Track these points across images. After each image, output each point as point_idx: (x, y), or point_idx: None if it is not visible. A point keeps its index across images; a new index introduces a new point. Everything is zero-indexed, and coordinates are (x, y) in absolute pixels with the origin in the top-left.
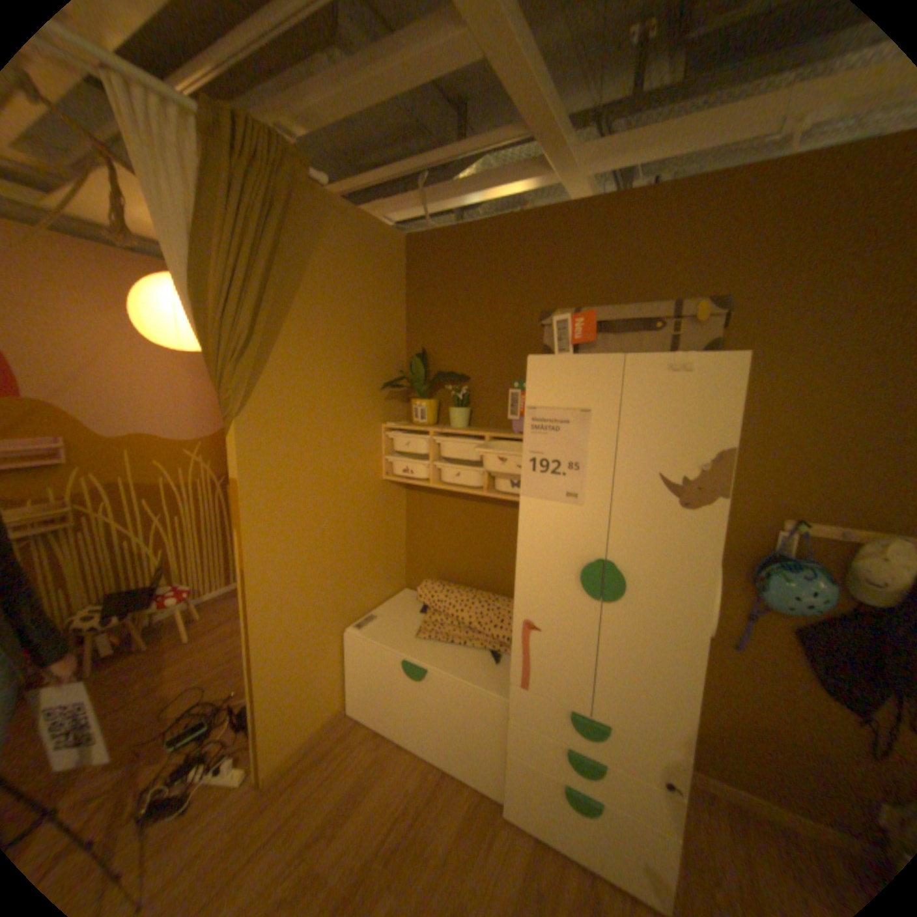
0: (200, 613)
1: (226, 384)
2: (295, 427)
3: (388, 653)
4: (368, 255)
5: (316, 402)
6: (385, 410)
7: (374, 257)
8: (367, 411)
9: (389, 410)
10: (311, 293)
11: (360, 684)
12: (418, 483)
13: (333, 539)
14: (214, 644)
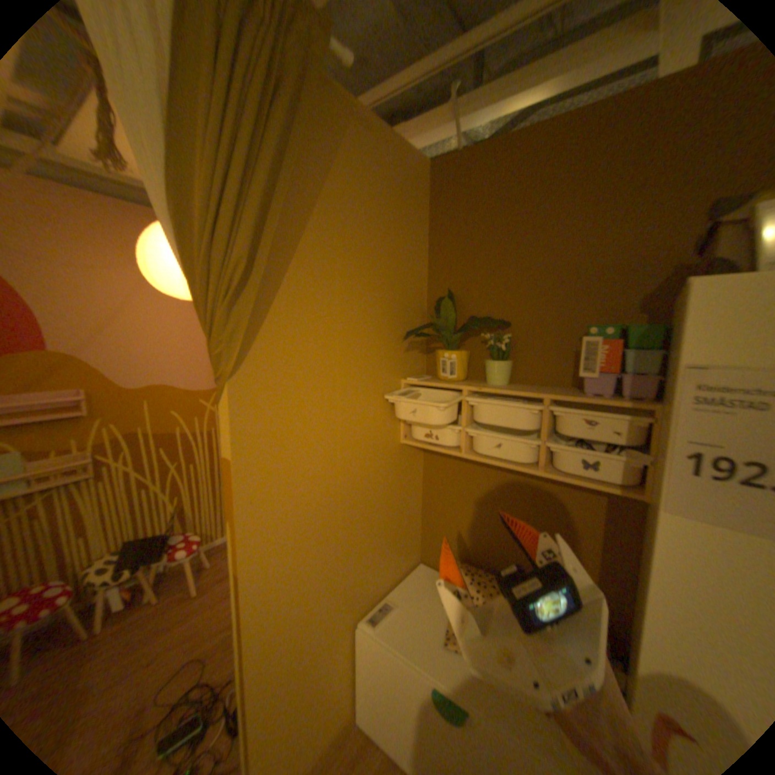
0: (212, 559)
1: (219, 334)
2: (306, 387)
3: (413, 670)
4: (392, 178)
5: (330, 355)
6: (405, 363)
7: (398, 182)
8: (386, 364)
9: (409, 362)
10: (328, 220)
11: (374, 695)
12: (445, 451)
13: (347, 519)
14: (222, 600)
